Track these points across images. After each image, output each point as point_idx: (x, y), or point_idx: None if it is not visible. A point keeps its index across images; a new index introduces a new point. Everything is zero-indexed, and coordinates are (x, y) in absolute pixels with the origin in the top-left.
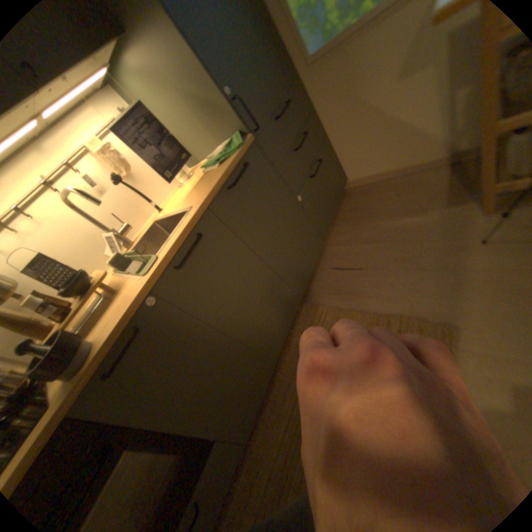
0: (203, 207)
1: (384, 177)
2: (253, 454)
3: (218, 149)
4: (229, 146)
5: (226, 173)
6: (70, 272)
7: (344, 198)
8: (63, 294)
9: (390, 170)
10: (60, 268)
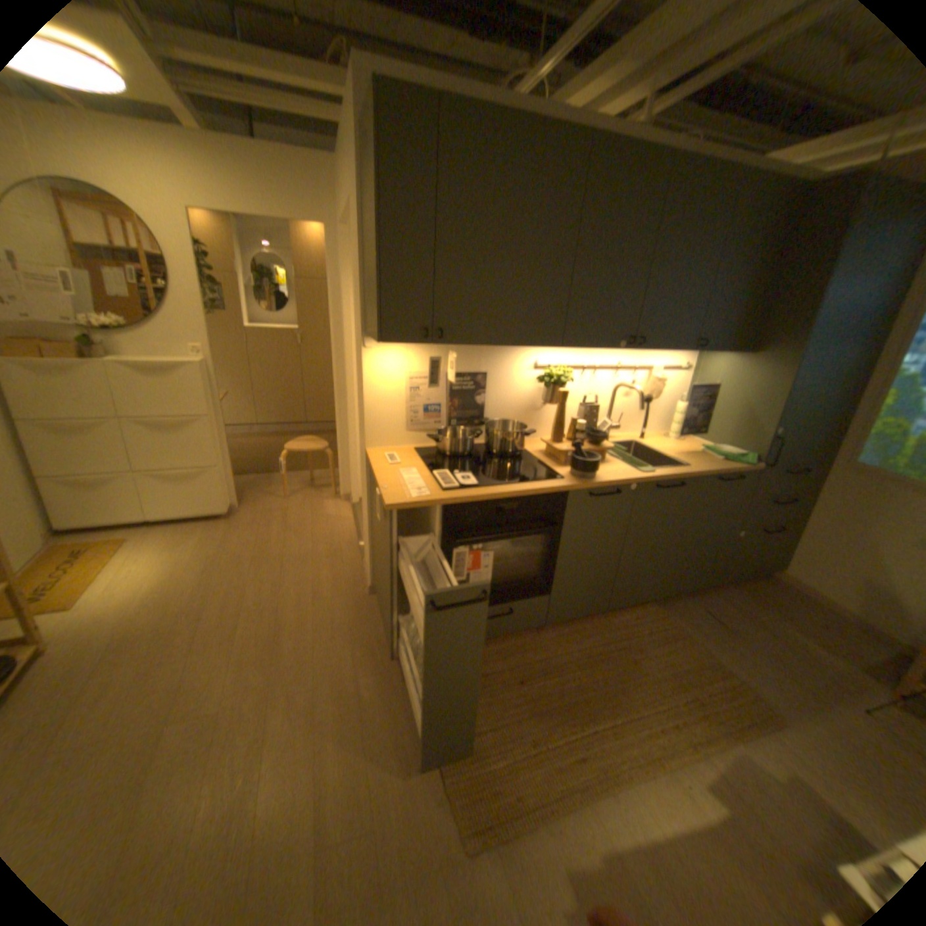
0: (699, 475)
1: (824, 605)
2: (536, 641)
3: (728, 450)
4: (741, 458)
5: (728, 471)
6: (589, 426)
7: (765, 582)
8: (587, 436)
9: (836, 605)
10: (590, 421)
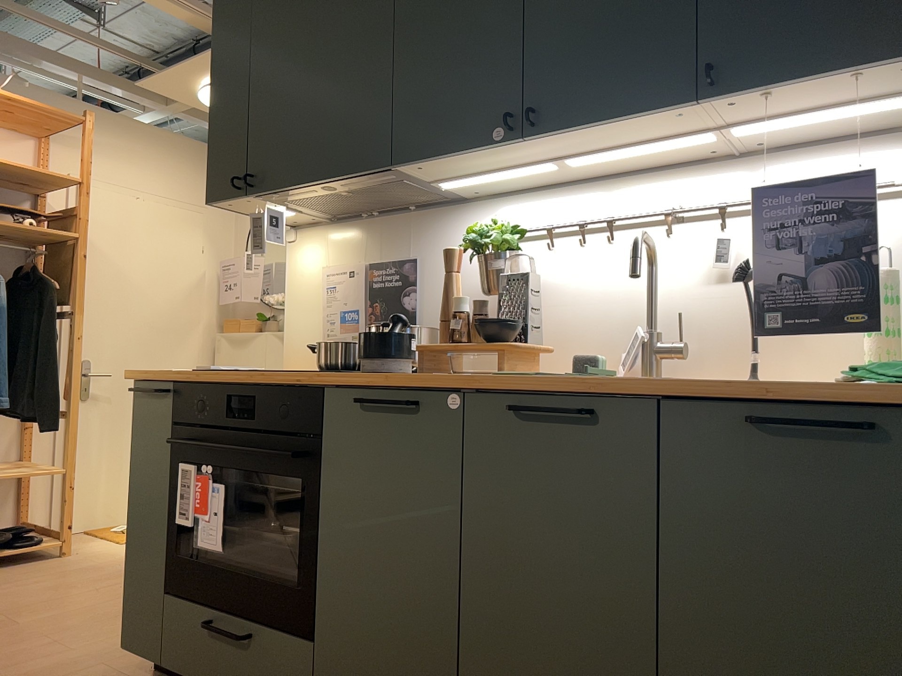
0: (644, 389)
1: None
2: None
3: None
4: None
5: (777, 393)
6: (527, 321)
7: None
8: (480, 326)
9: None
10: (525, 307)
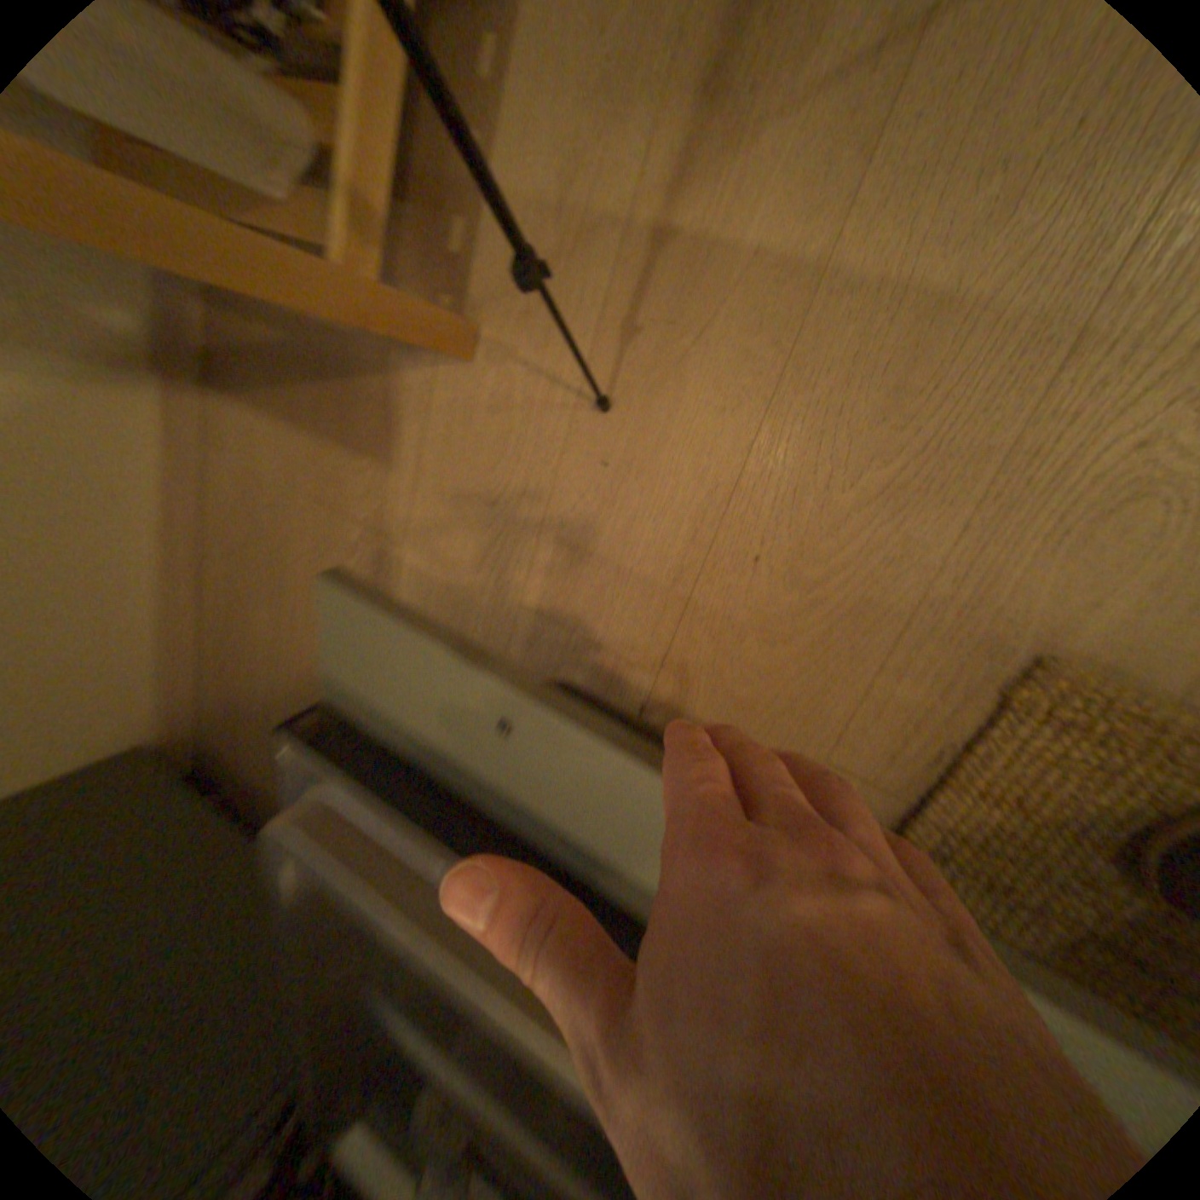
0: None
1: (185, 603)
2: None
3: None
4: None
5: None
6: None
7: (232, 761)
8: None
9: (154, 579)
10: None
